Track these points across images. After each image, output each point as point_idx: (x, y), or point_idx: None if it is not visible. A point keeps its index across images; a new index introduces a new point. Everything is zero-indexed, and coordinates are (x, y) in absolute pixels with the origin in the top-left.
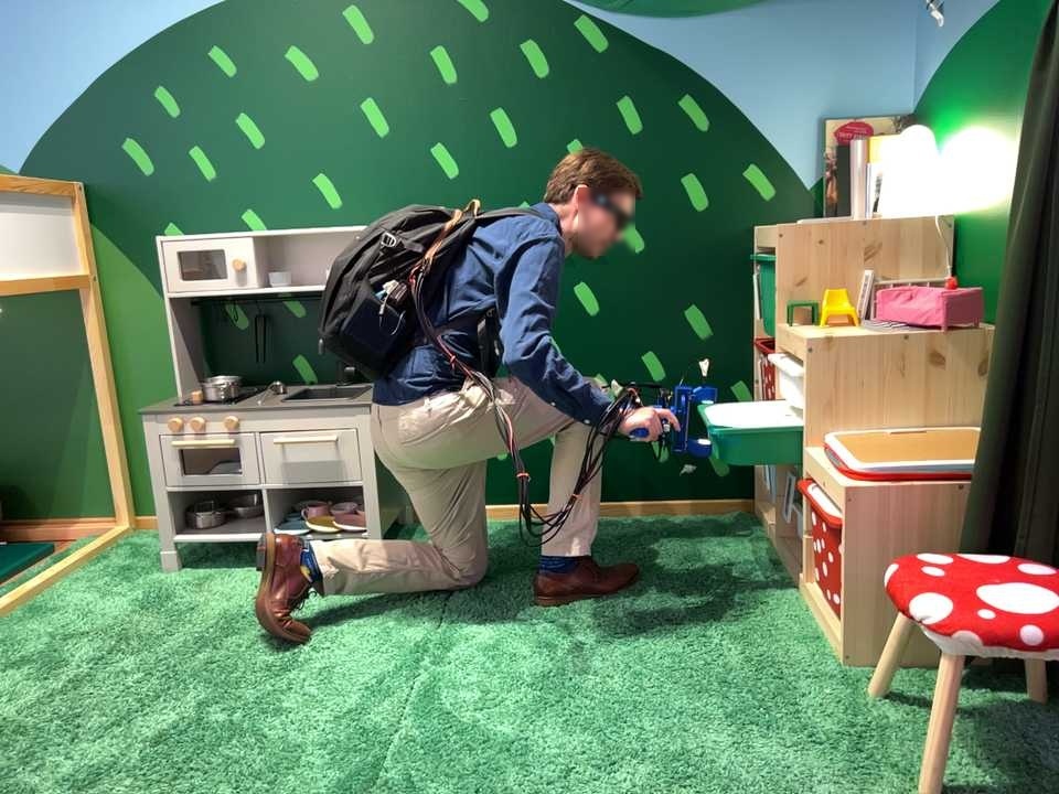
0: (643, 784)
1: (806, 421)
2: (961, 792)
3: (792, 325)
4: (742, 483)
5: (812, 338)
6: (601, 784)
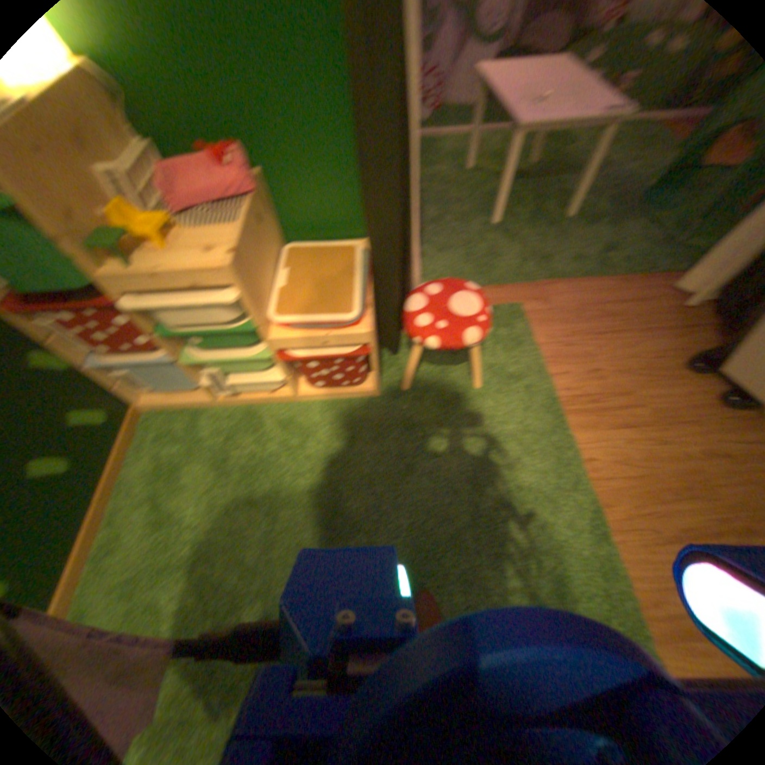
0: (490, 503)
1: (255, 320)
2: (466, 374)
3: (122, 260)
4: (114, 403)
5: (212, 257)
6: (494, 527)
